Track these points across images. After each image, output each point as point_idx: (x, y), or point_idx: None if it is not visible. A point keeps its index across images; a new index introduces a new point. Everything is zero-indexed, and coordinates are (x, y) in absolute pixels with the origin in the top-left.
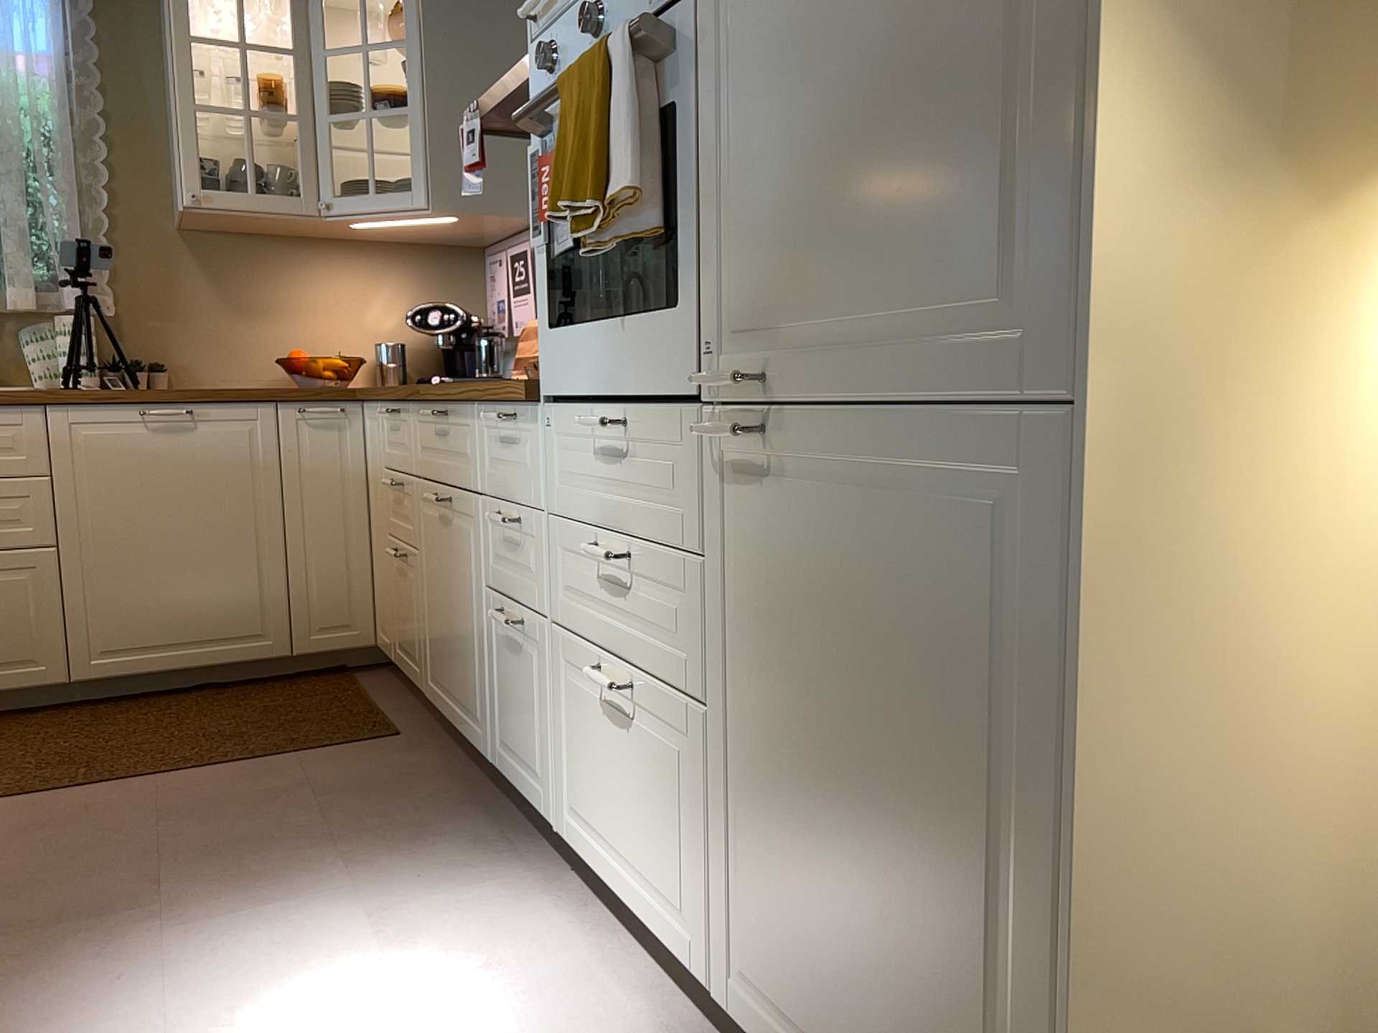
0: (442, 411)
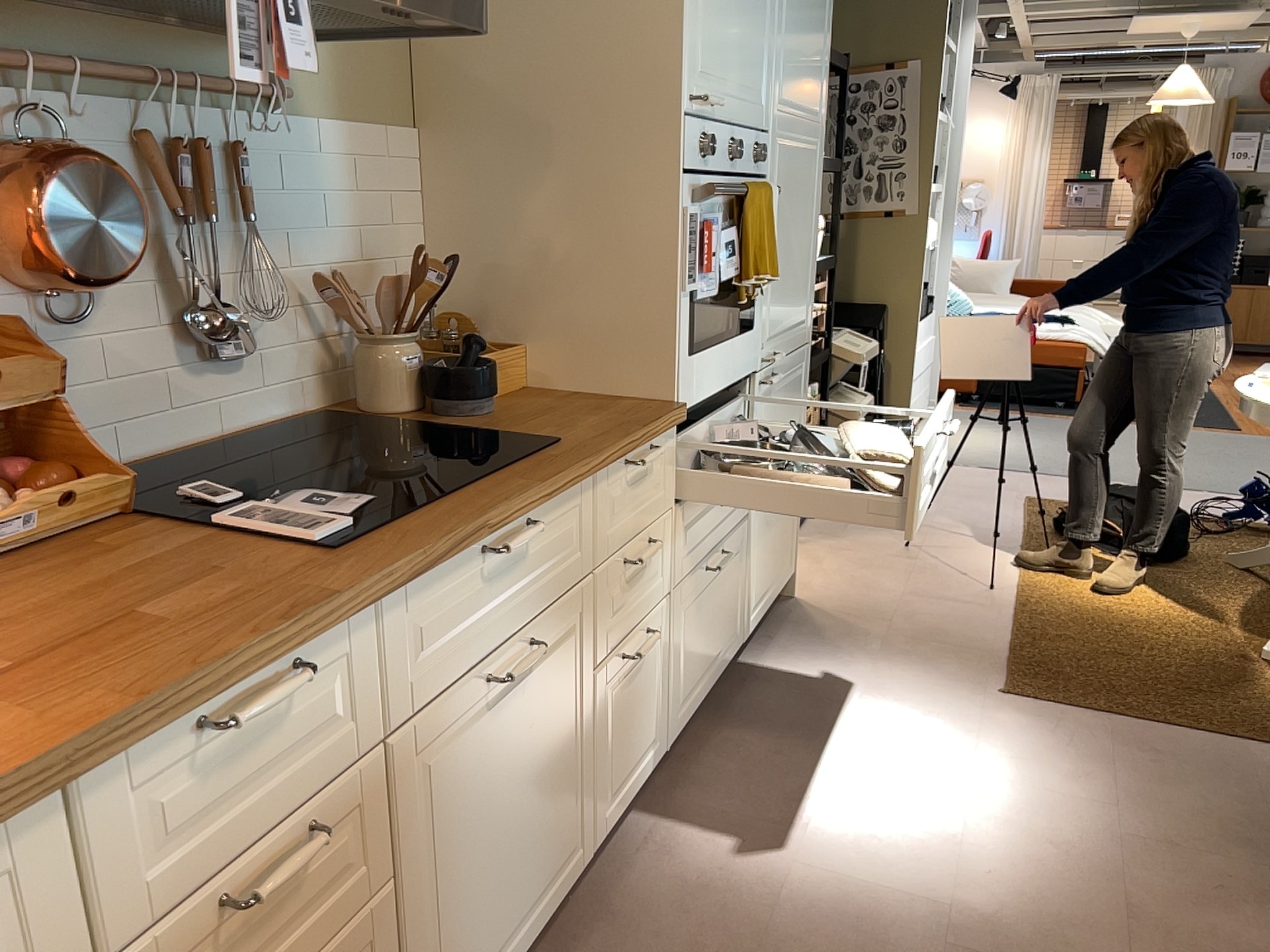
0: (528, 524)
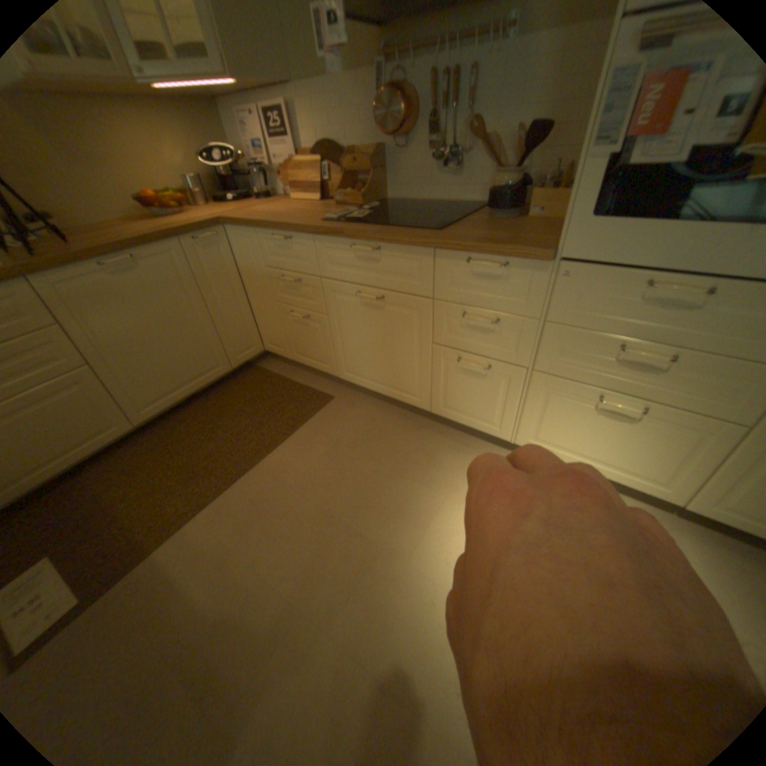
0: (375, 246)
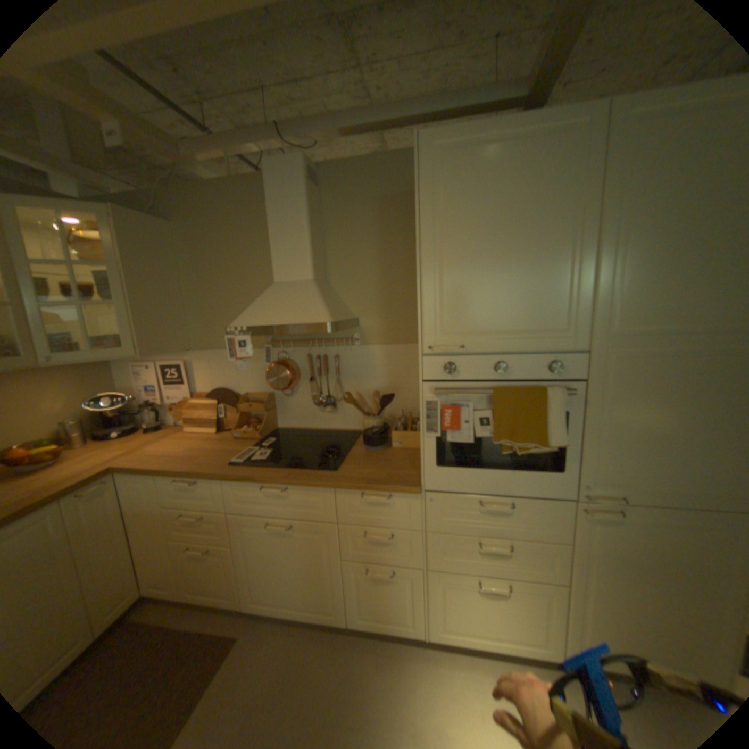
0: (284, 489)
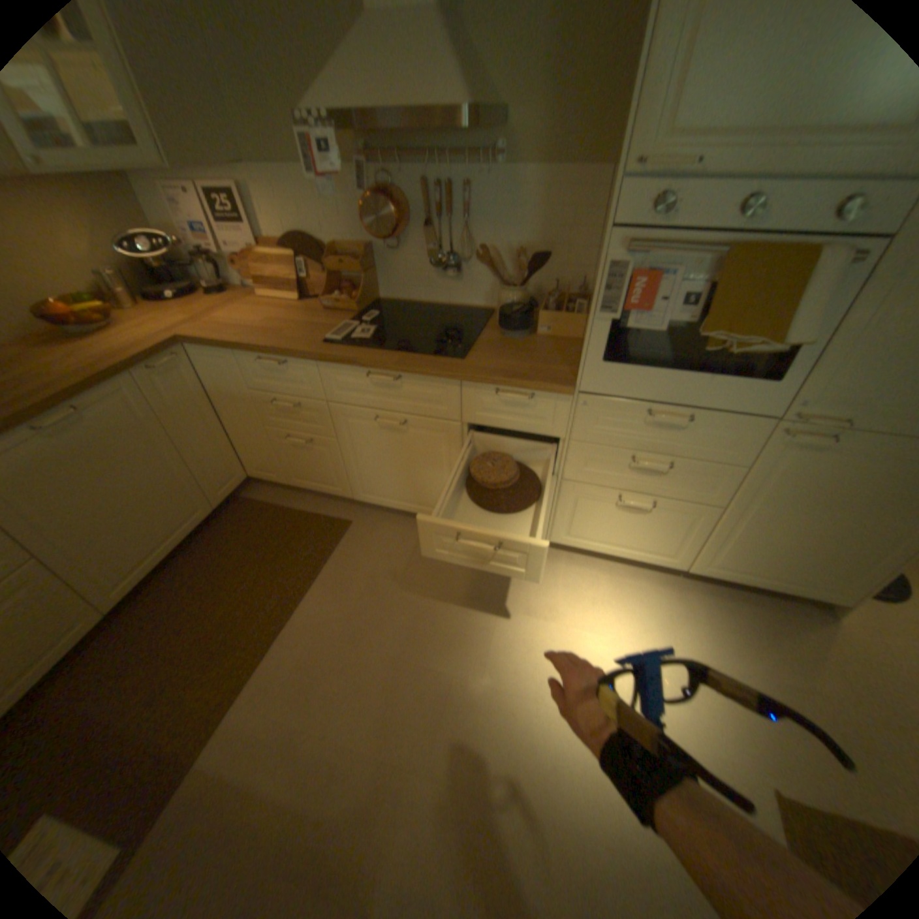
0: (396, 377)
